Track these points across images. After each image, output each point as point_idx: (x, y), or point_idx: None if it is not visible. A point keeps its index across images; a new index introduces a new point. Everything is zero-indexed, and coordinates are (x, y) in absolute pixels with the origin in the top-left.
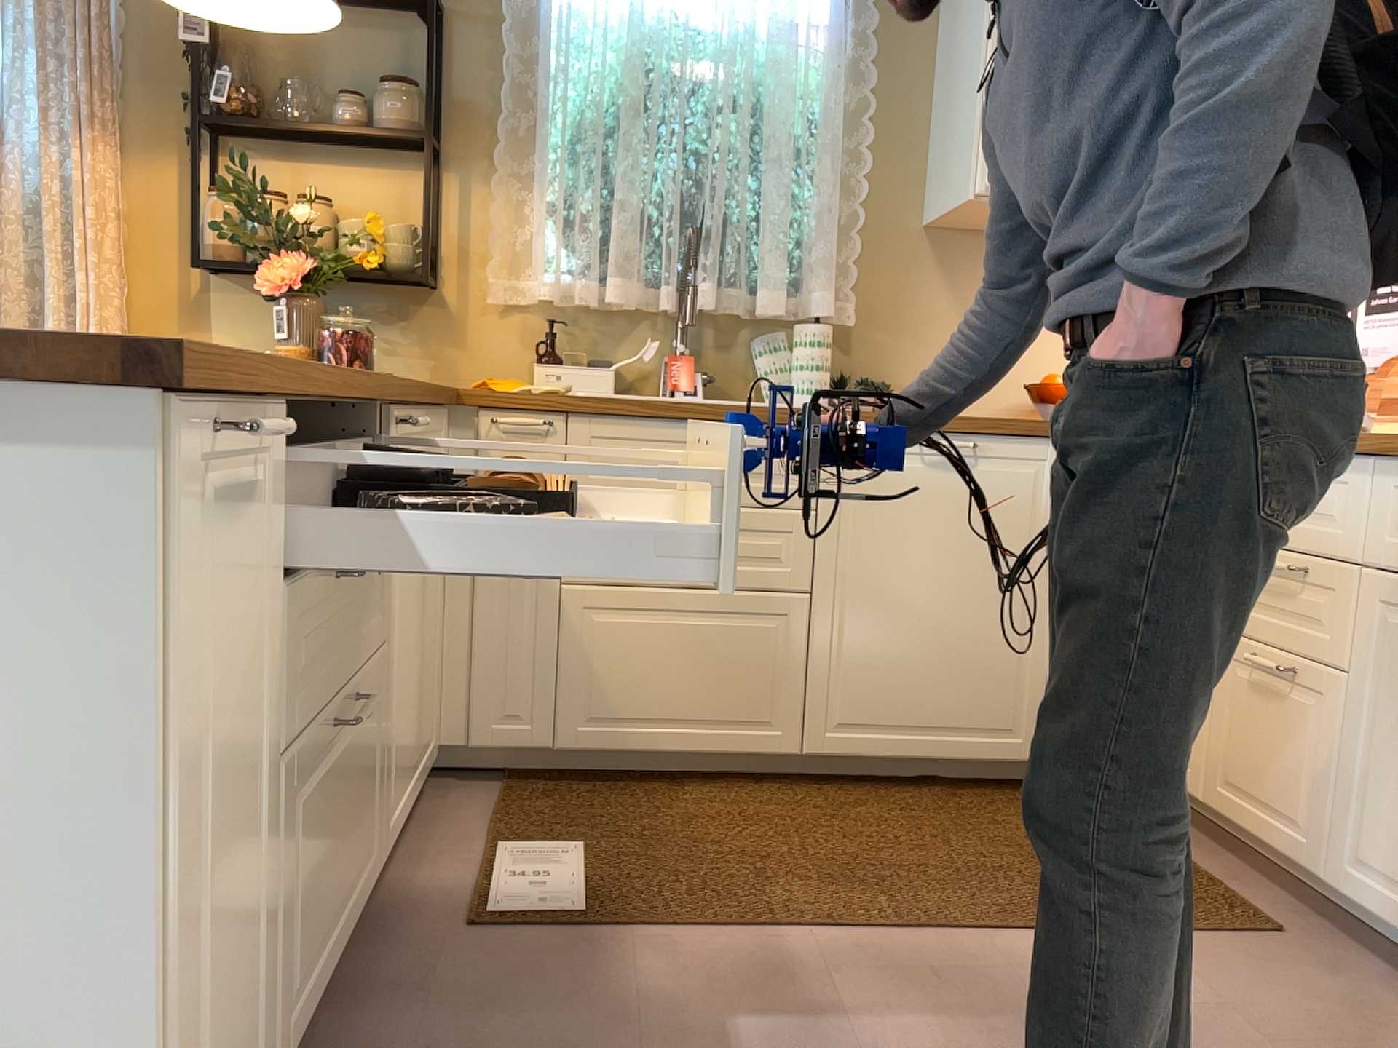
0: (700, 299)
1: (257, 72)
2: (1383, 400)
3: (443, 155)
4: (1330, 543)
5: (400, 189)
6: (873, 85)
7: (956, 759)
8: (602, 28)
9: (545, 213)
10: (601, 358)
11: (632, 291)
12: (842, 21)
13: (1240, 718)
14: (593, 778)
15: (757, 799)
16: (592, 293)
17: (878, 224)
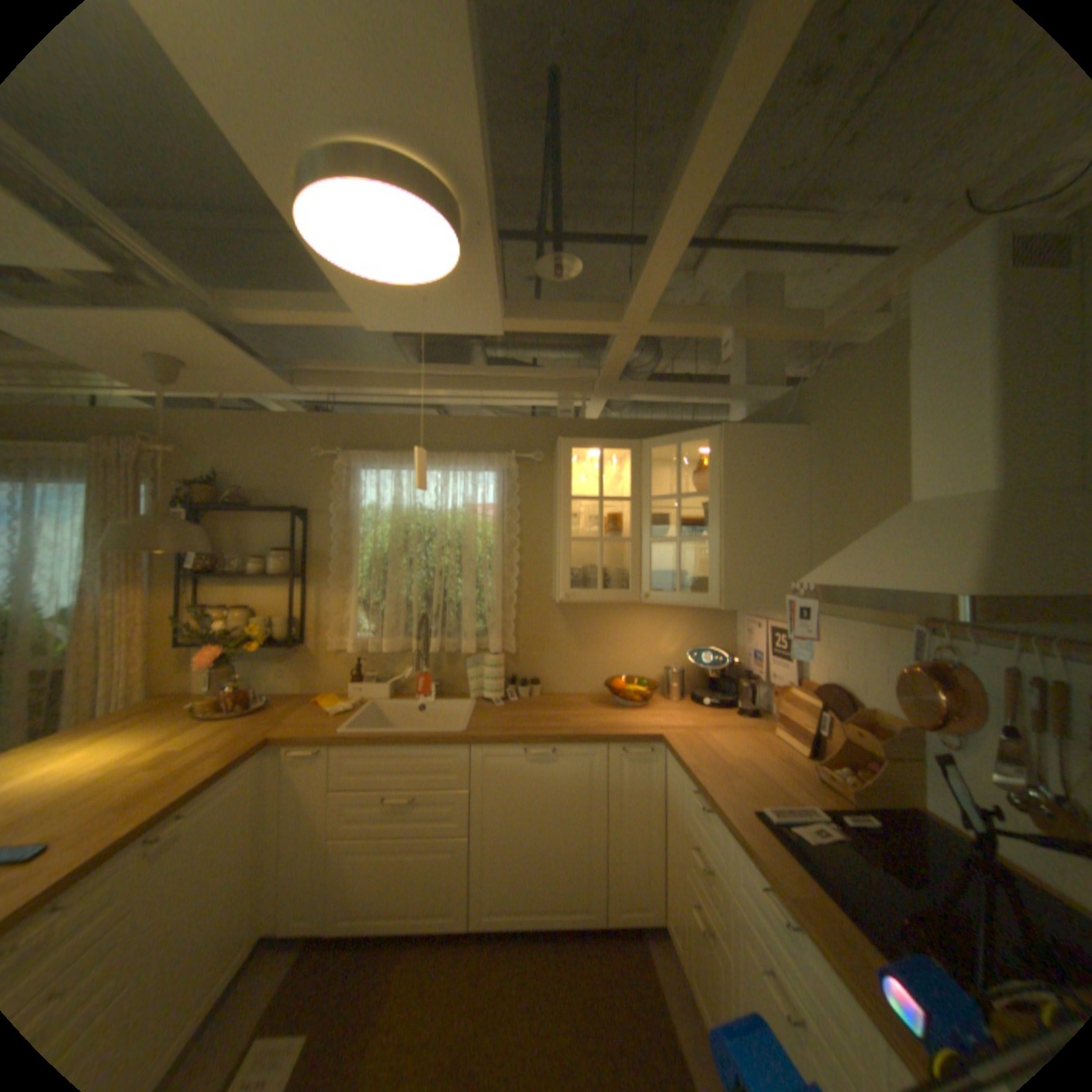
0: (431, 649)
1: (215, 545)
2: (781, 713)
3: (306, 579)
4: (721, 865)
5: (285, 596)
6: (518, 534)
7: (556, 931)
8: (381, 516)
9: (355, 606)
10: (388, 674)
11: (396, 646)
12: (500, 505)
13: (697, 942)
14: (353, 947)
15: (438, 967)
16: (379, 645)
17: (529, 598)
